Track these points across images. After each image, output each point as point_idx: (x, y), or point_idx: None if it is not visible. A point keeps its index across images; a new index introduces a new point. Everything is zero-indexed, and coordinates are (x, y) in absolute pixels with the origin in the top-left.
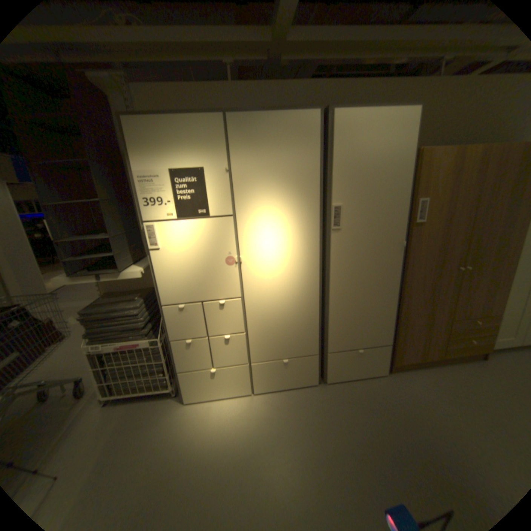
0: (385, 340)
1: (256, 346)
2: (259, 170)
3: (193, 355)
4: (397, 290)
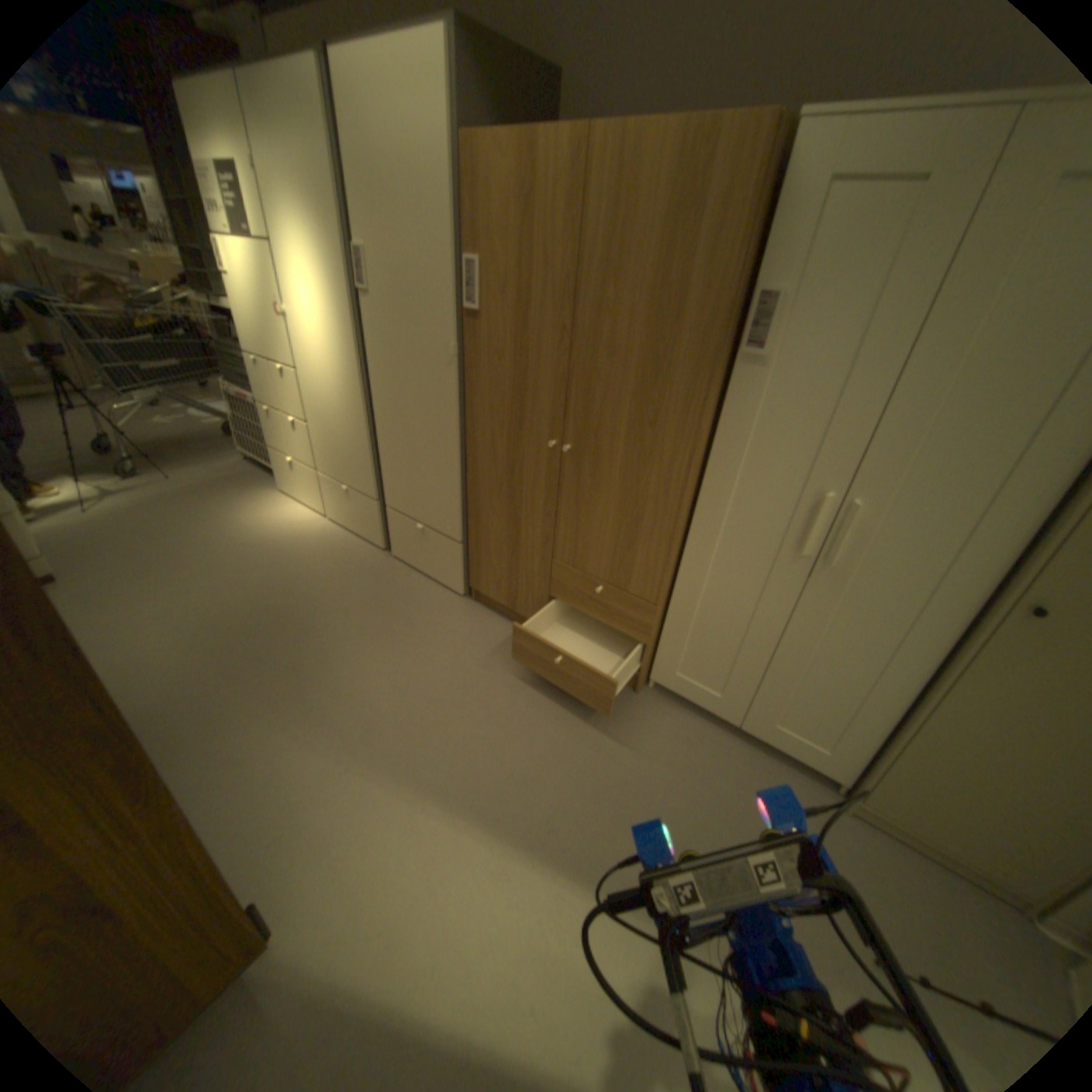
0: (452, 528)
1: (319, 449)
2: (277, 171)
3: (275, 430)
4: (458, 443)
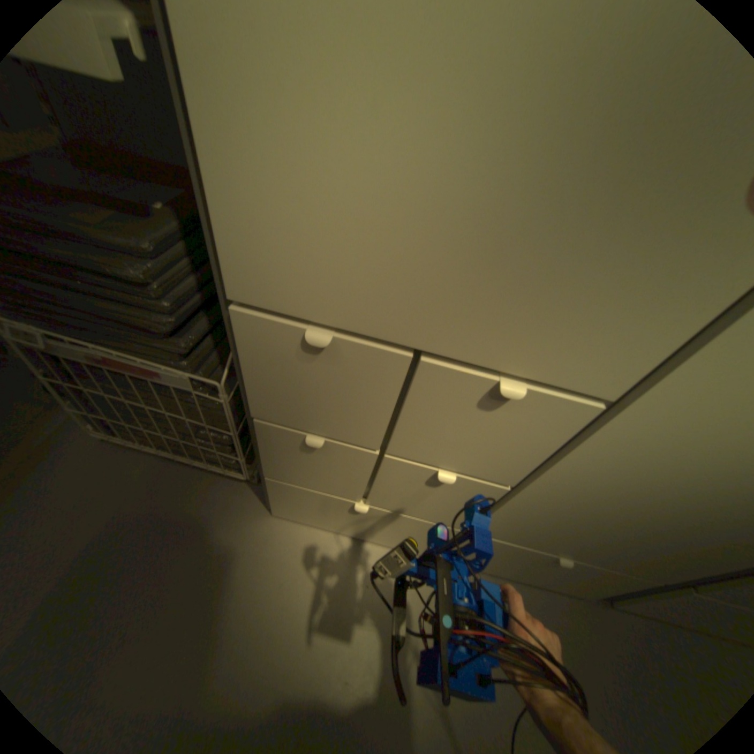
0: None
1: (518, 516)
2: None
3: (321, 466)
4: None
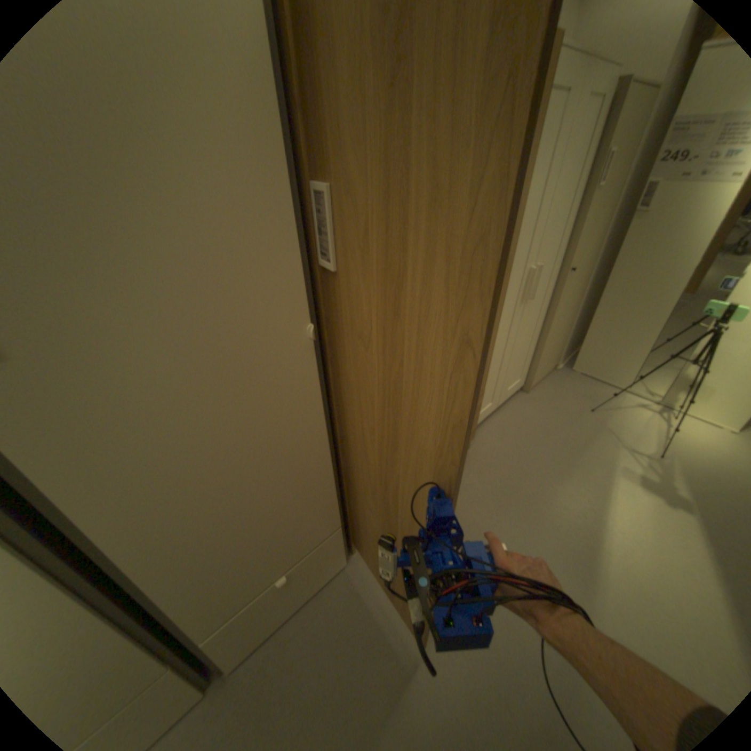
0: (325, 528)
1: None
2: None
3: None
4: (325, 438)
